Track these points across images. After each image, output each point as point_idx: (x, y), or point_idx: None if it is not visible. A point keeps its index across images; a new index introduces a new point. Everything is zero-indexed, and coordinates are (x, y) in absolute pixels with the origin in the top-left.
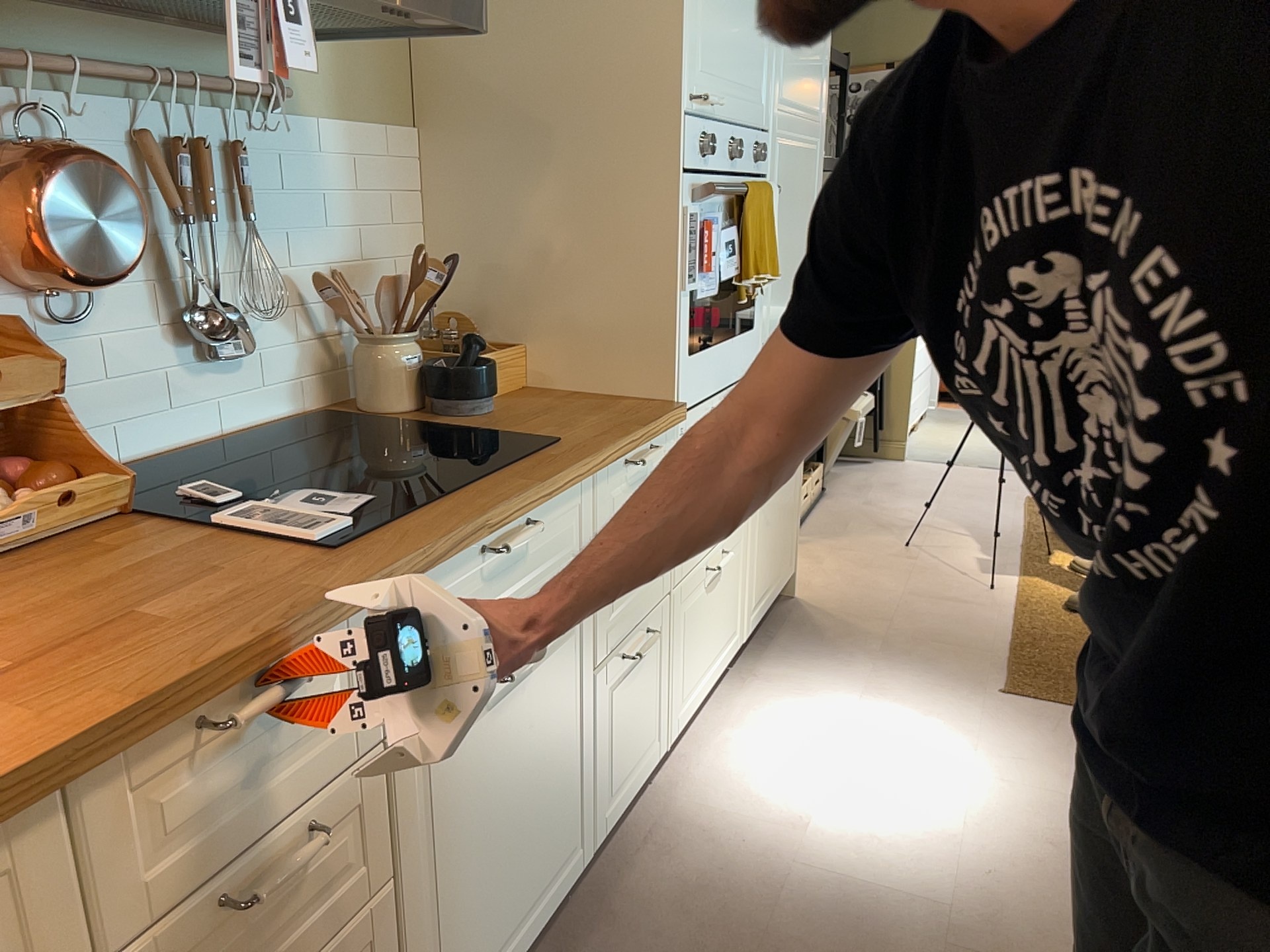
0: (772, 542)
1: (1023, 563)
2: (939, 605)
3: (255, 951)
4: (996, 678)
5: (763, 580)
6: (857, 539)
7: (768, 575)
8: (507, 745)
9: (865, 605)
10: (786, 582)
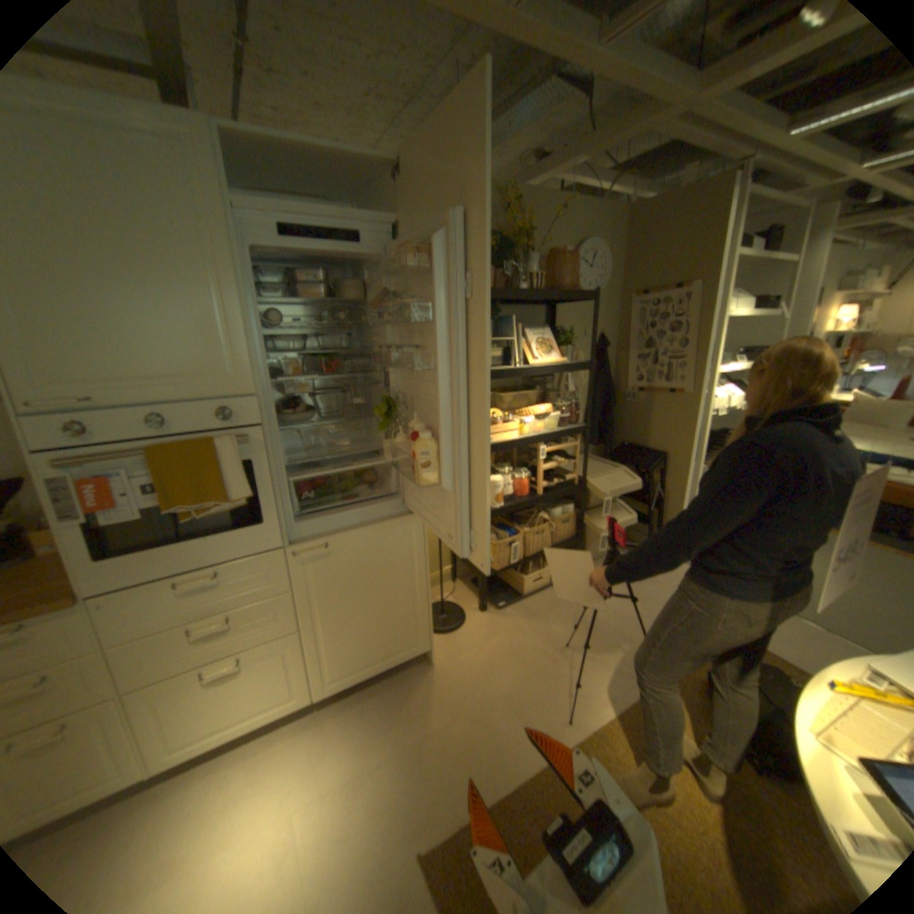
0: (359, 642)
1: (631, 710)
2: (508, 723)
3: None
4: (439, 837)
5: (346, 666)
6: (539, 627)
7: (356, 661)
8: None
9: (461, 696)
10: (409, 659)
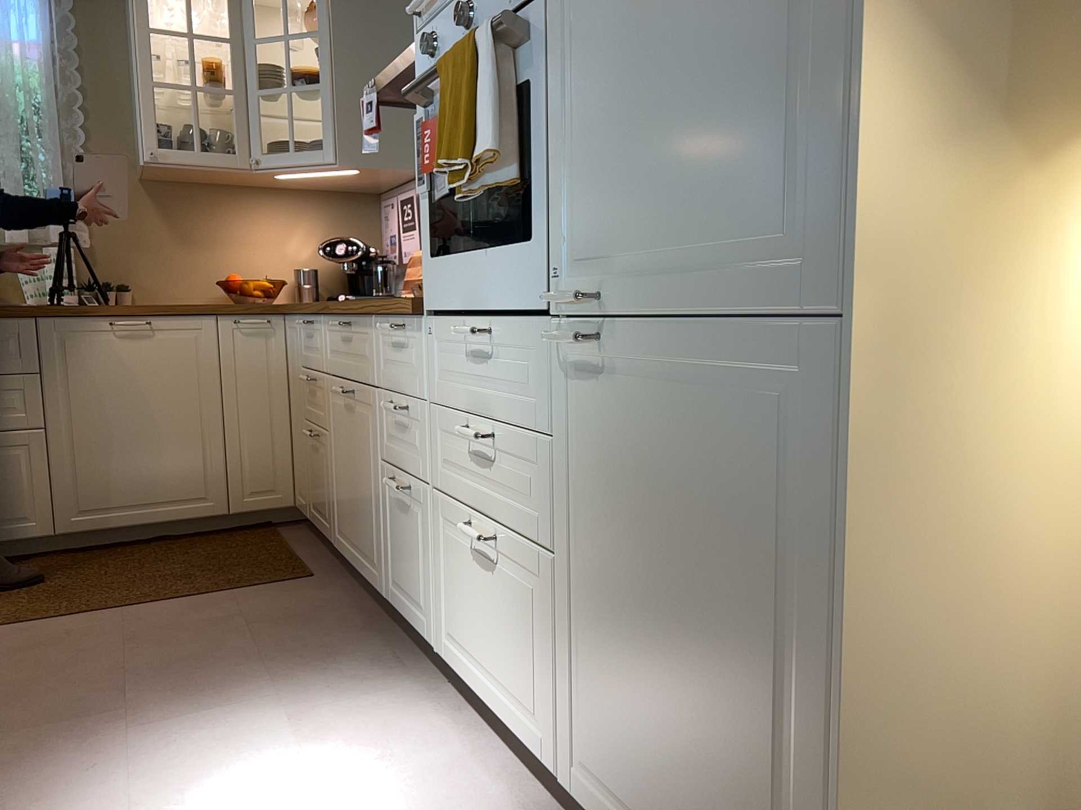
0: (648, 731)
1: None
2: None
3: (312, 402)
4: None
5: (620, 773)
6: None
7: (638, 789)
8: (349, 435)
9: None
10: None
